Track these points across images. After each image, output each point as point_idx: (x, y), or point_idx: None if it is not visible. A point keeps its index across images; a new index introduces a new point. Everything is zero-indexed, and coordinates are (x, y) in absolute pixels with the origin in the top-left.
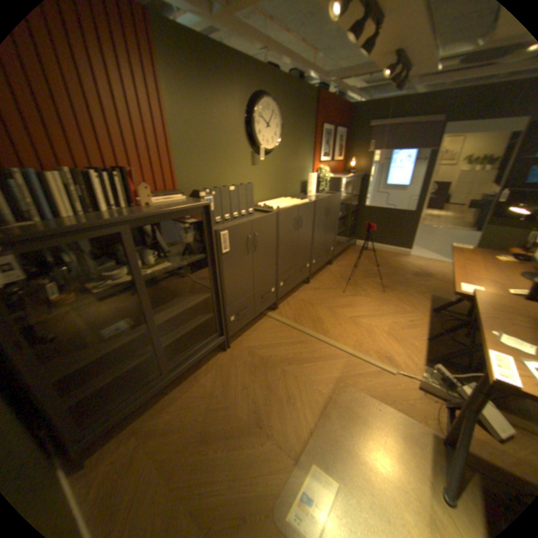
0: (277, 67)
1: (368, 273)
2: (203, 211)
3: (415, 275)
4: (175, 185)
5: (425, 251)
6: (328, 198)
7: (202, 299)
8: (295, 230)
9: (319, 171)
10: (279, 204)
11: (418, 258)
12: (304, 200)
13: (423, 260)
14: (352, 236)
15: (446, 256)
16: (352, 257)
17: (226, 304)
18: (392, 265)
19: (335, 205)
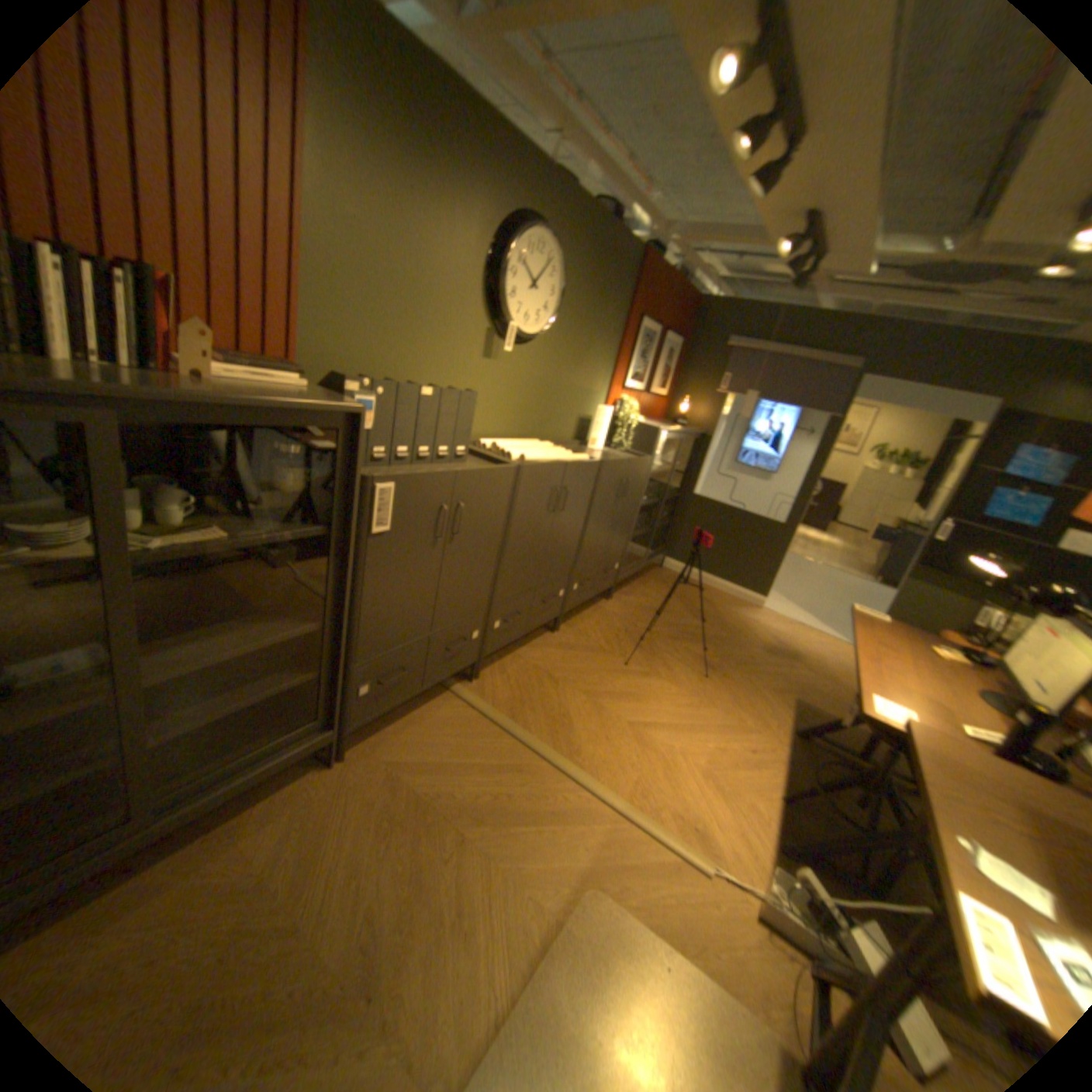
0: (576, 181)
1: (680, 631)
2: (346, 425)
3: (770, 651)
4: (294, 352)
5: (791, 604)
6: (629, 462)
7: (297, 635)
8: (550, 513)
9: (618, 405)
10: (527, 452)
11: (777, 616)
12: (581, 456)
13: (785, 623)
14: (660, 548)
15: (828, 623)
16: (652, 590)
17: (356, 653)
18: (729, 622)
19: (640, 481)
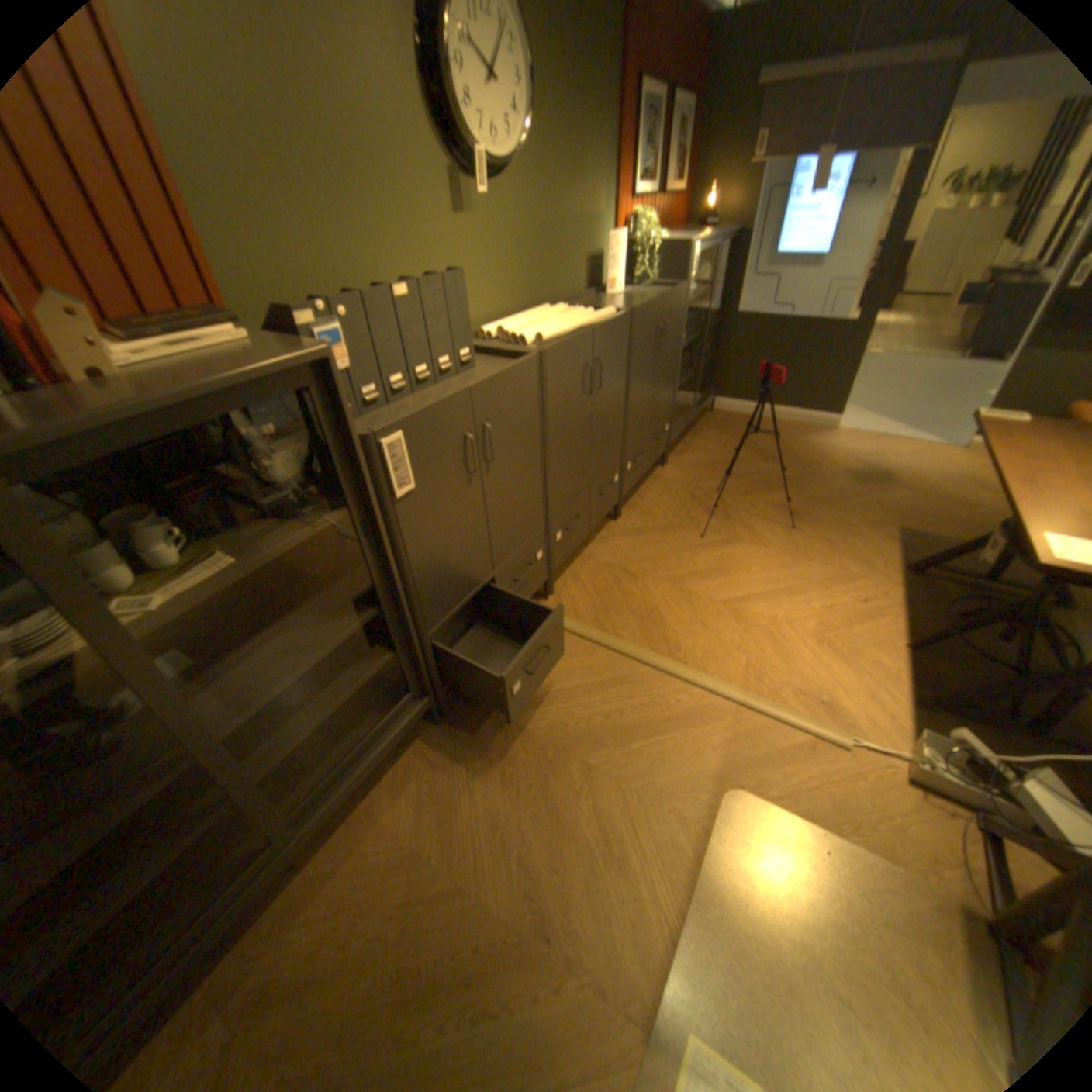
0: None
1: (752, 482)
2: (317, 376)
3: (857, 479)
4: (217, 289)
5: (870, 415)
6: (663, 300)
7: (358, 628)
8: (588, 396)
9: (632, 224)
10: (542, 327)
11: (856, 434)
12: (606, 311)
13: (868, 440)
14: (708, 390)
15: (917, 425)
16: (709, 441)
17: (426, 622)
18: (803, 457)
19: (678, 319)
